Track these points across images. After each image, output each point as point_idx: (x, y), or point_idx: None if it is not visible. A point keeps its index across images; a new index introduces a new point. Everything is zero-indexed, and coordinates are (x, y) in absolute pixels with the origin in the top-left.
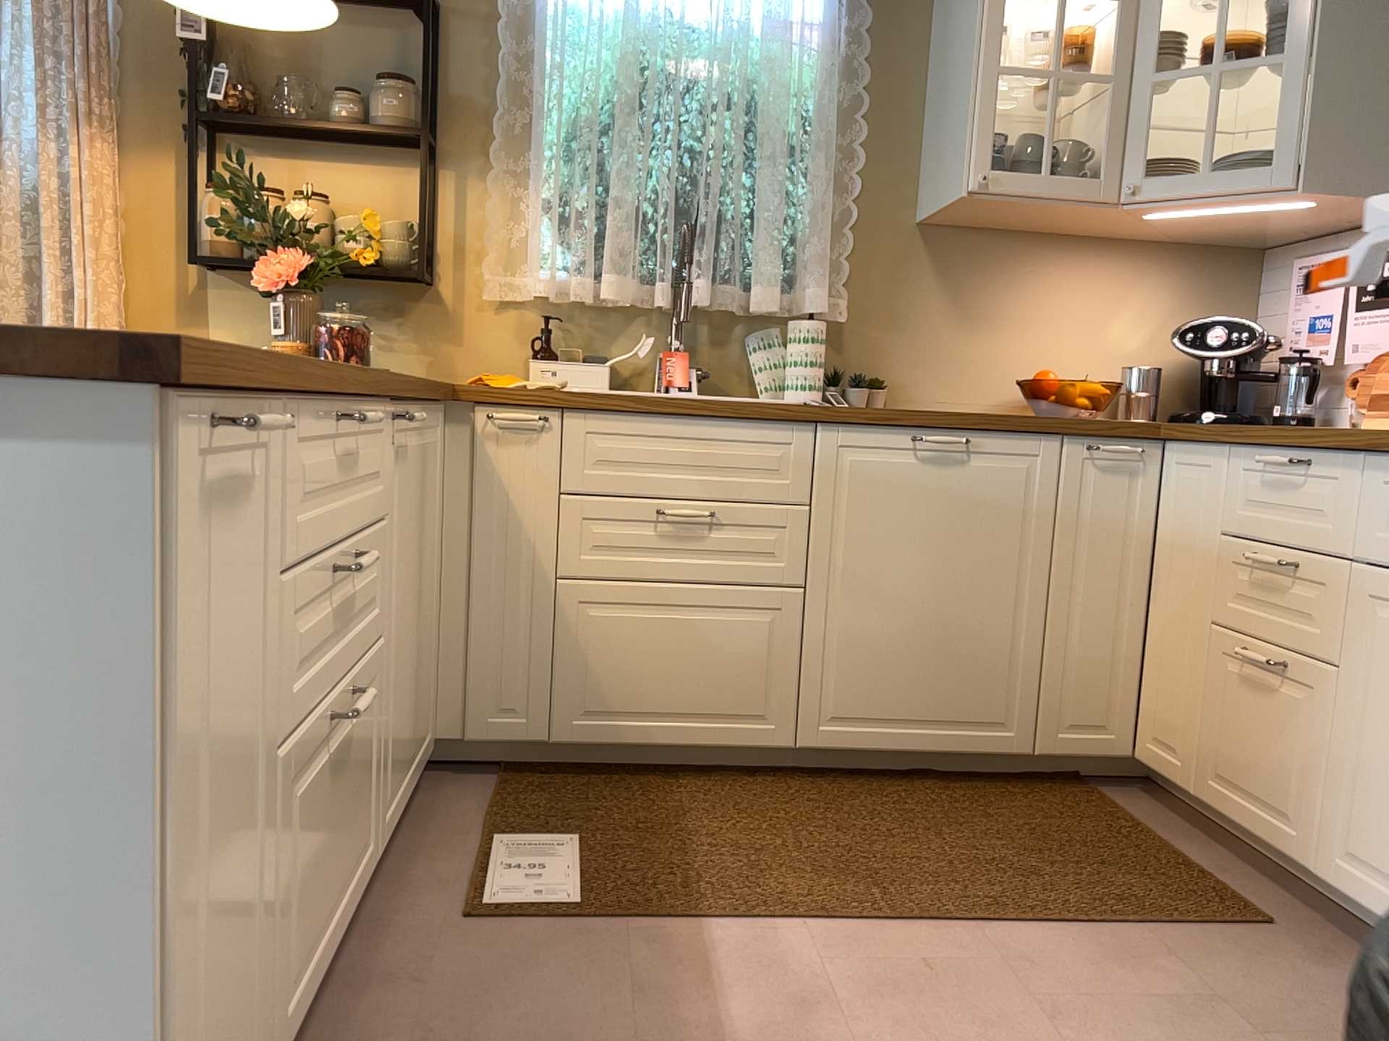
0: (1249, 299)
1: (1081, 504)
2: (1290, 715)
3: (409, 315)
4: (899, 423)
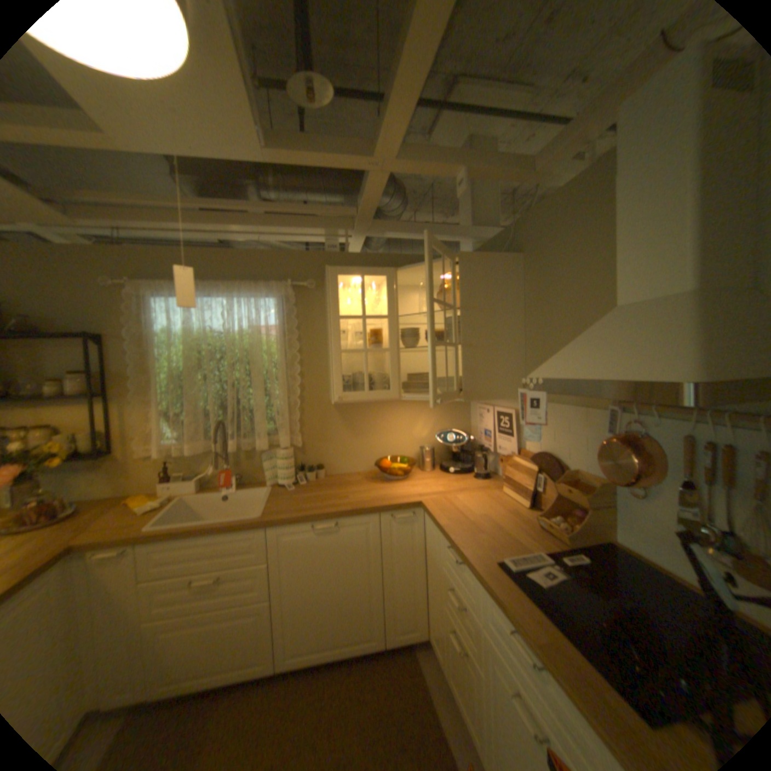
0: (466, 411)
1: (391, 541)
2: (471, 681)
3: (99, 469)
4: (303, 523)
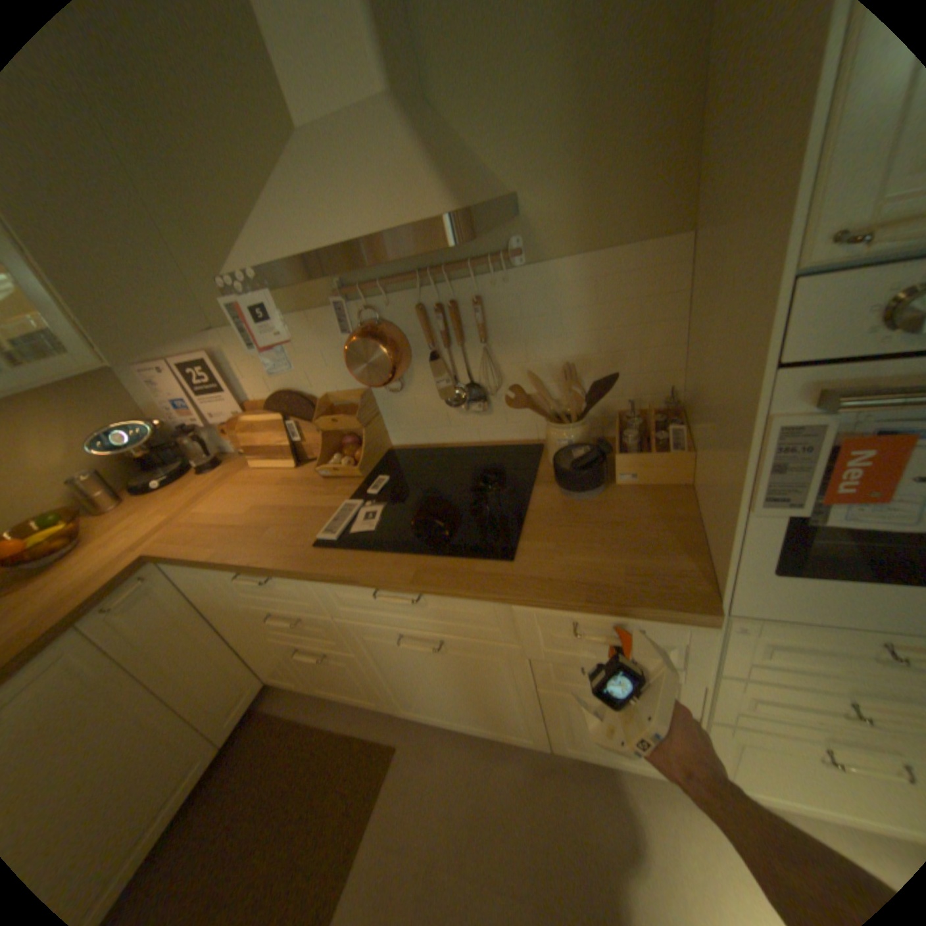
0: (114, 388)
1: (127, 642)
2: (340, 670)
3: None
4: None
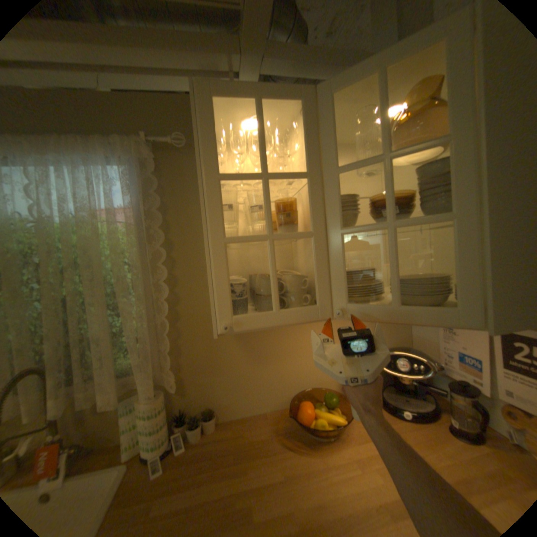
0: None
1: None
2: None
3: None
4: None
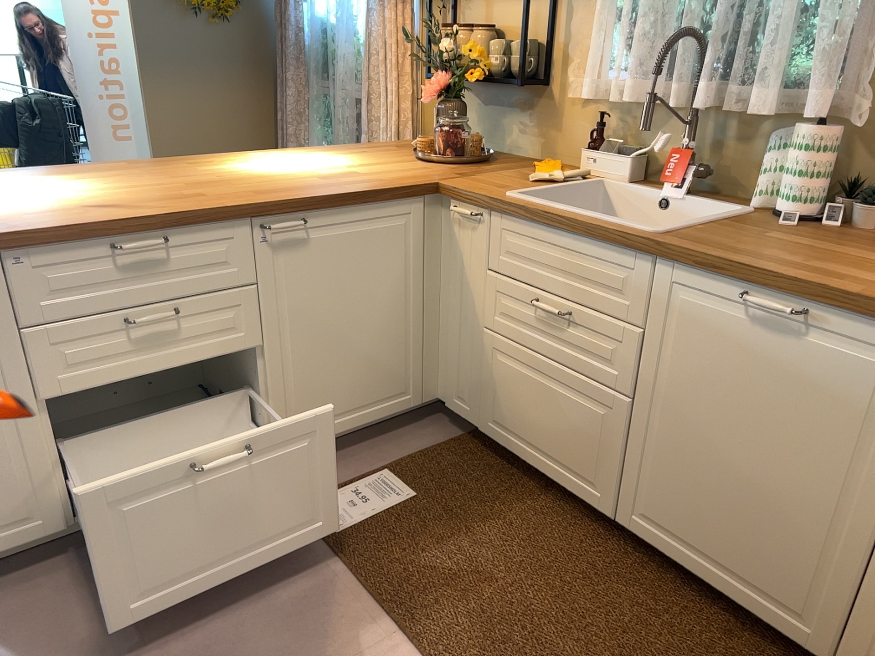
0: None
1: None
2: None
3: (532, 108)
4: (726, 276)
